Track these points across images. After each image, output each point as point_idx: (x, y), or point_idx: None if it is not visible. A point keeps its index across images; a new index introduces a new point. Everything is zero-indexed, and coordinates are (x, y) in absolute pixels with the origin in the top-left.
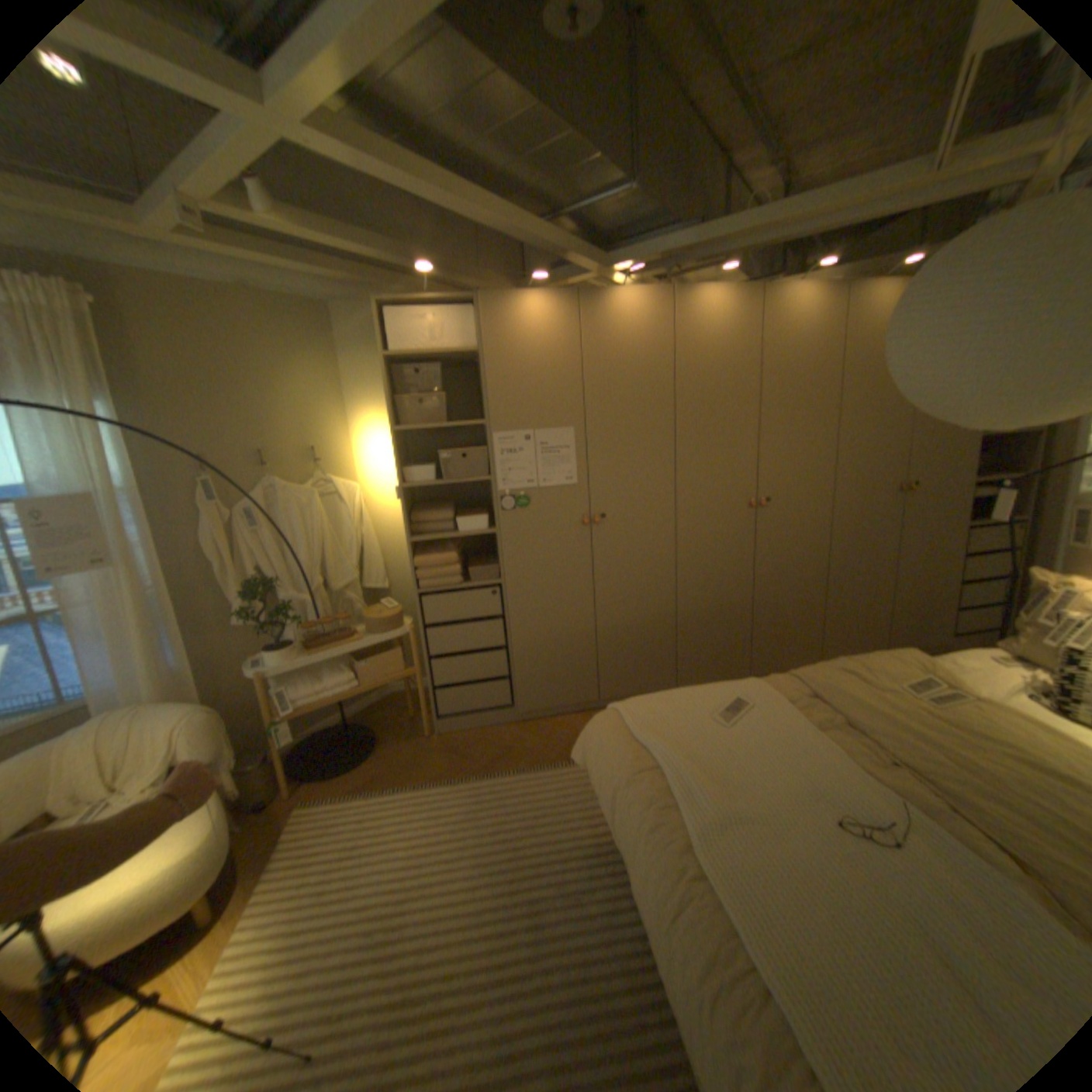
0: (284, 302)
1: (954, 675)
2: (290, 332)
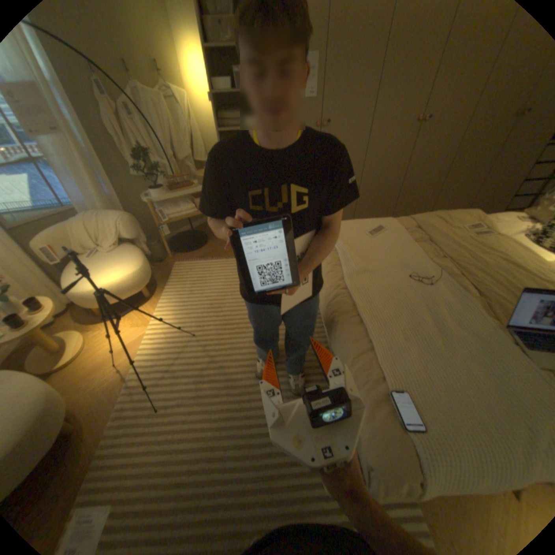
0: None
1: (492, 223)
2: None
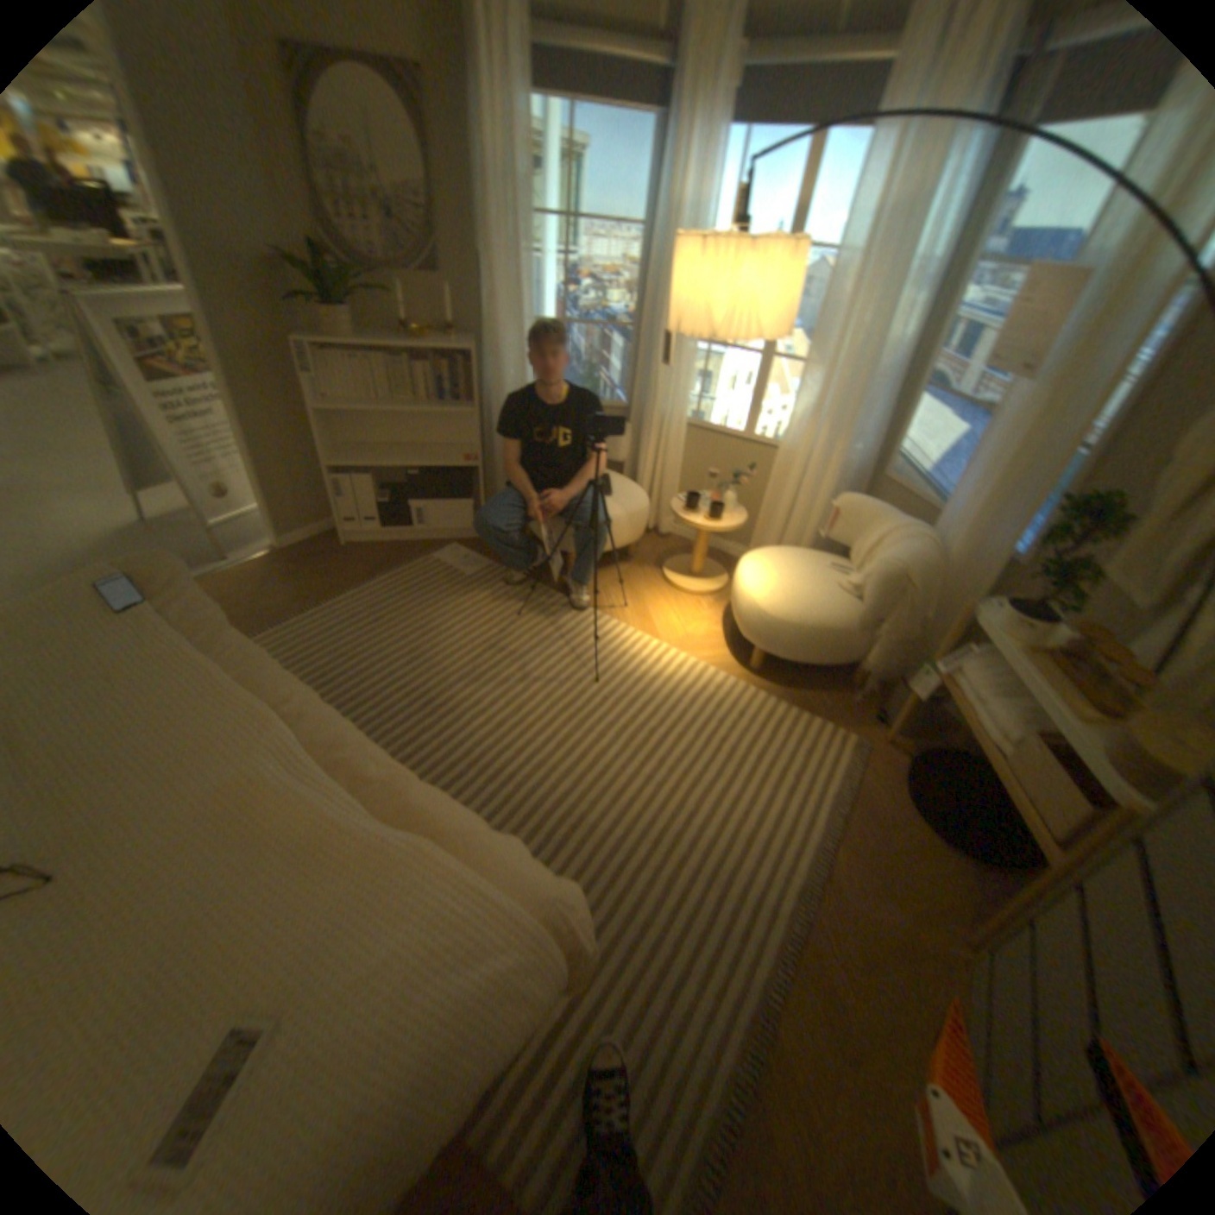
0: None
1: None
2: None
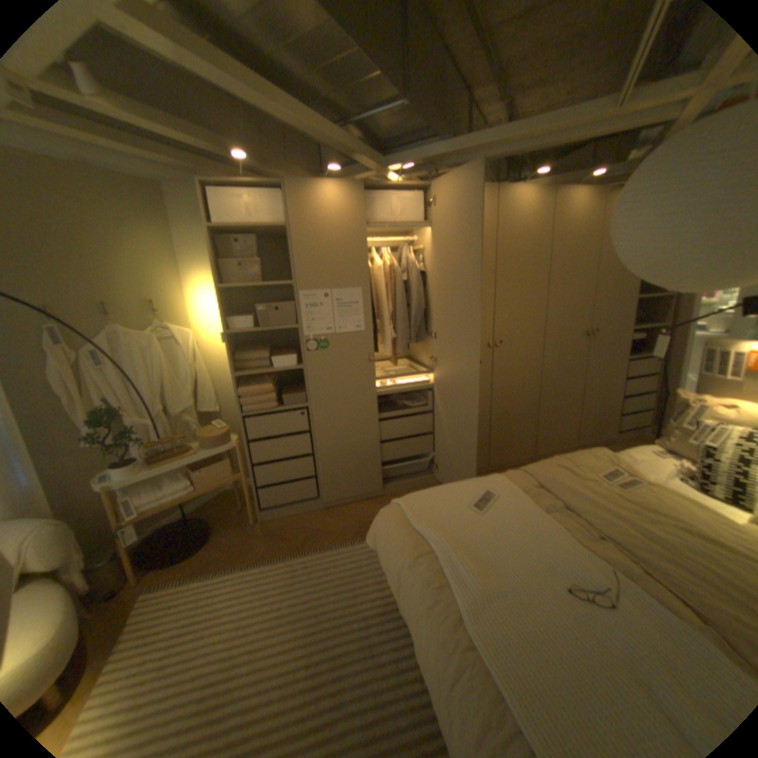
0: (122, 180)
1: (631, 466)
2: (128, 205)
